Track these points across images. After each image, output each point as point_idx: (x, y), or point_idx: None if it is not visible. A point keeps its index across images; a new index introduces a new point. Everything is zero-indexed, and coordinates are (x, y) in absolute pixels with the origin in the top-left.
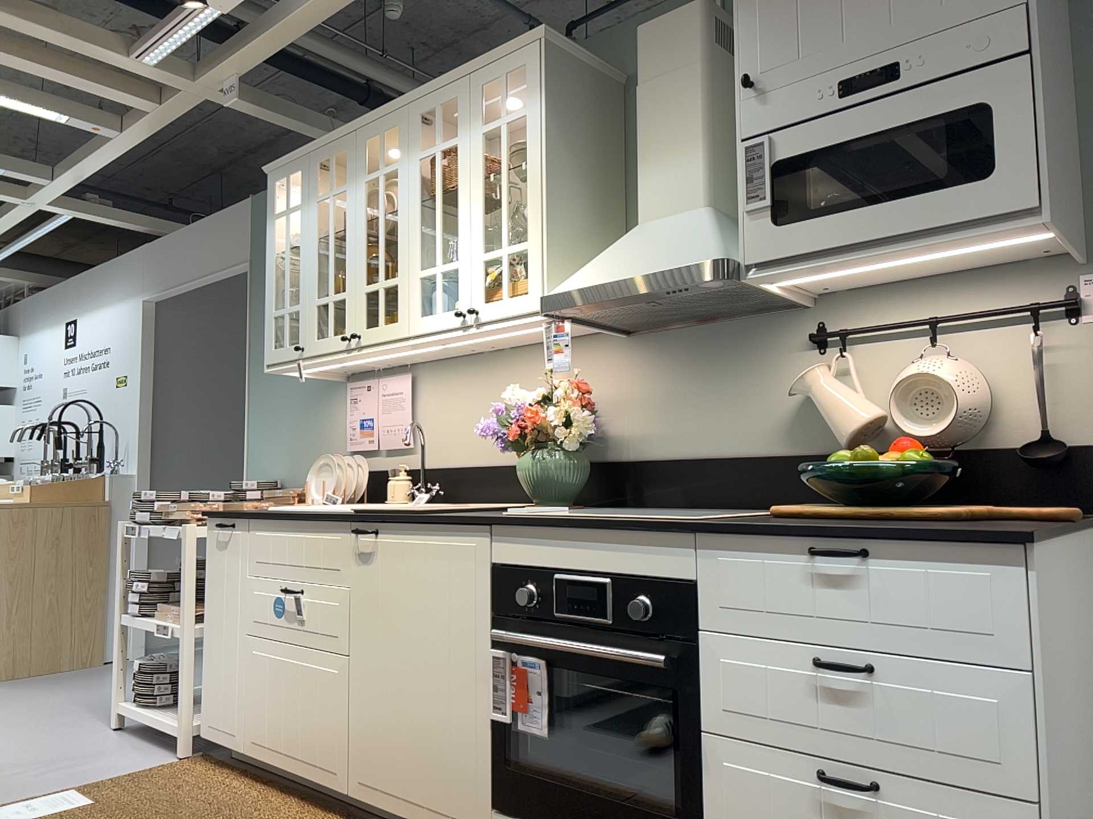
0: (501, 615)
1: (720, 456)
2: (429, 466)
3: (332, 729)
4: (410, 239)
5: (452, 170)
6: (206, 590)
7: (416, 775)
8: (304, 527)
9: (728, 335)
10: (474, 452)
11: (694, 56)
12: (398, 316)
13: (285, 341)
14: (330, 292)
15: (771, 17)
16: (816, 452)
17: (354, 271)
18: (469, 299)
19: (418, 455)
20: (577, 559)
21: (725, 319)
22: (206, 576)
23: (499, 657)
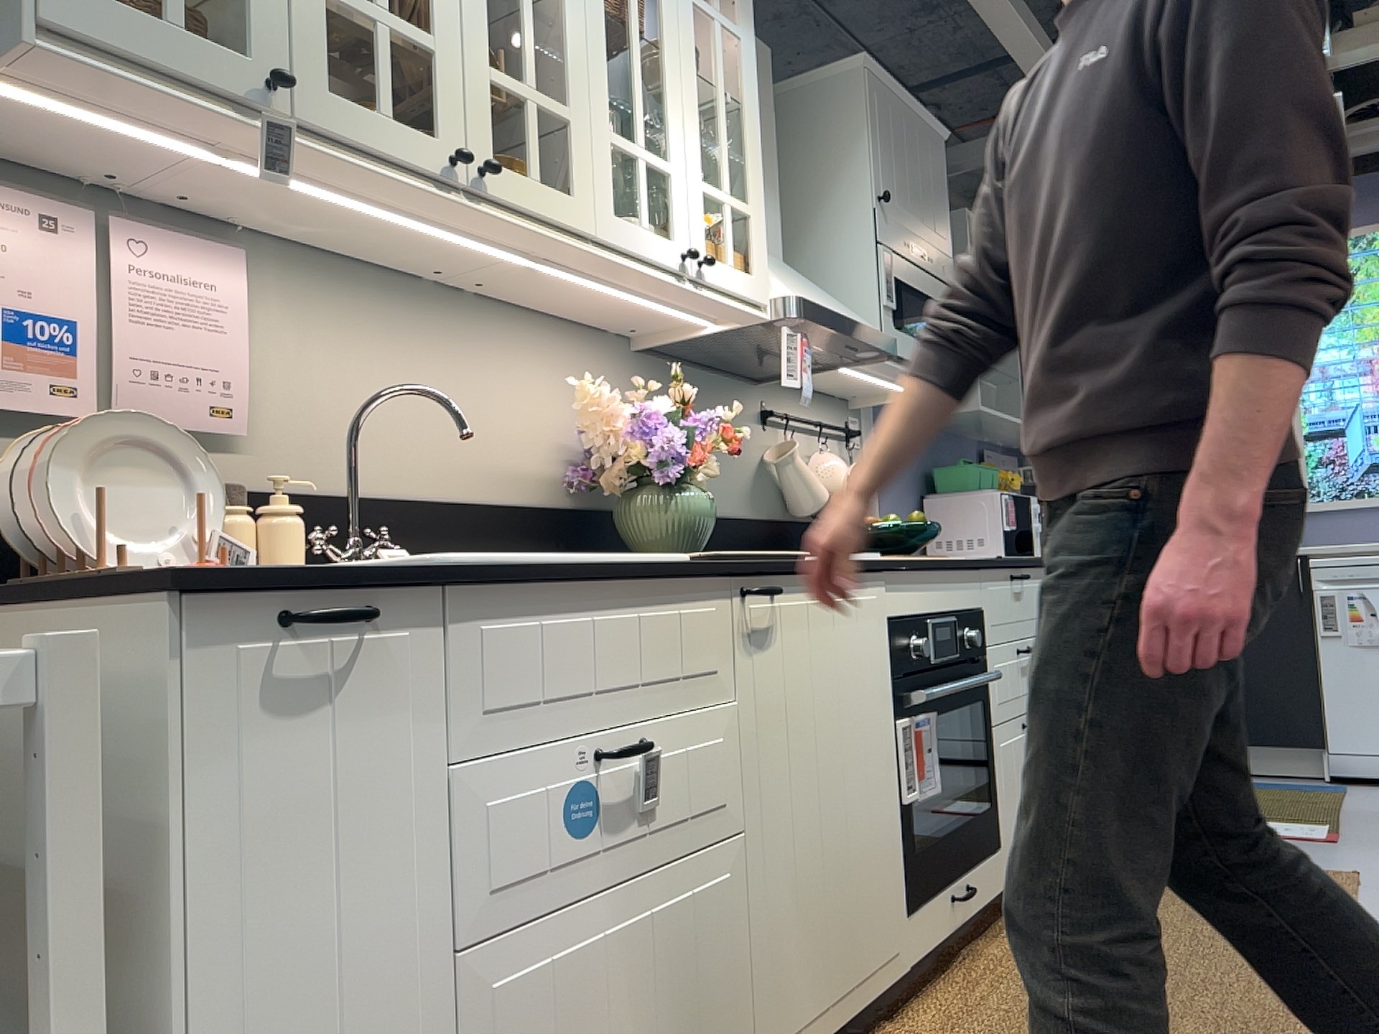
0: (899, 677)
1: (716, 514)
2: (293, 489)
3: (727, 995)
4: (593, 60)
5: (636, 2)
6: (170, 913)
7: (846, 947)
8: (634, 596)
9: (715, 388)
10: (411, 471)
11: (773, 103)
12: (576, 187)
13: (168, 6)
14: (382, 0)
15: (887, 157)
16: (769, 517)
17: (458, 9)
18: (690, 238)
19: (254, 458)
20: (938, 600)
21: (718, 371)
22: (169, 854)
23: (906, 725)
